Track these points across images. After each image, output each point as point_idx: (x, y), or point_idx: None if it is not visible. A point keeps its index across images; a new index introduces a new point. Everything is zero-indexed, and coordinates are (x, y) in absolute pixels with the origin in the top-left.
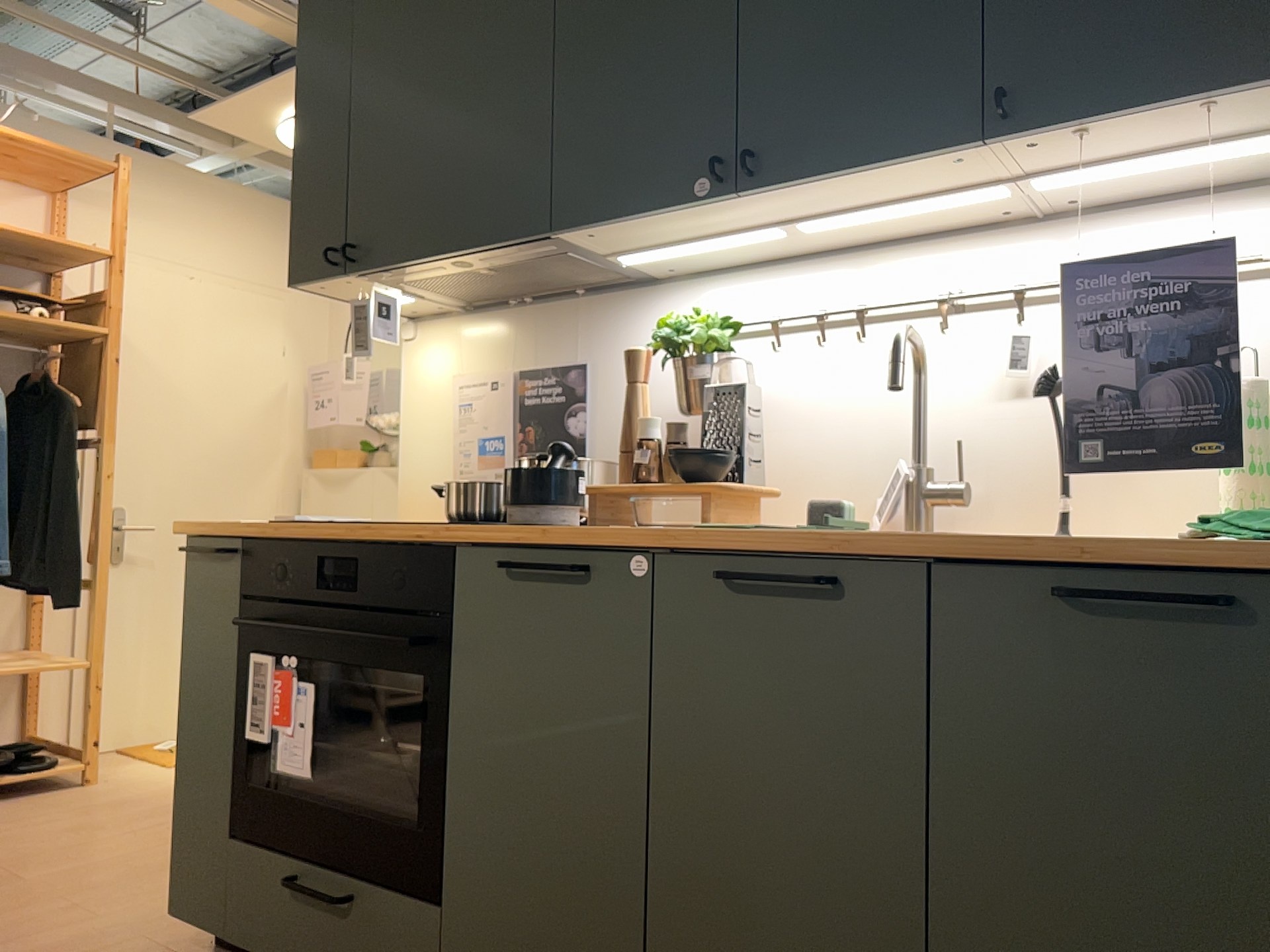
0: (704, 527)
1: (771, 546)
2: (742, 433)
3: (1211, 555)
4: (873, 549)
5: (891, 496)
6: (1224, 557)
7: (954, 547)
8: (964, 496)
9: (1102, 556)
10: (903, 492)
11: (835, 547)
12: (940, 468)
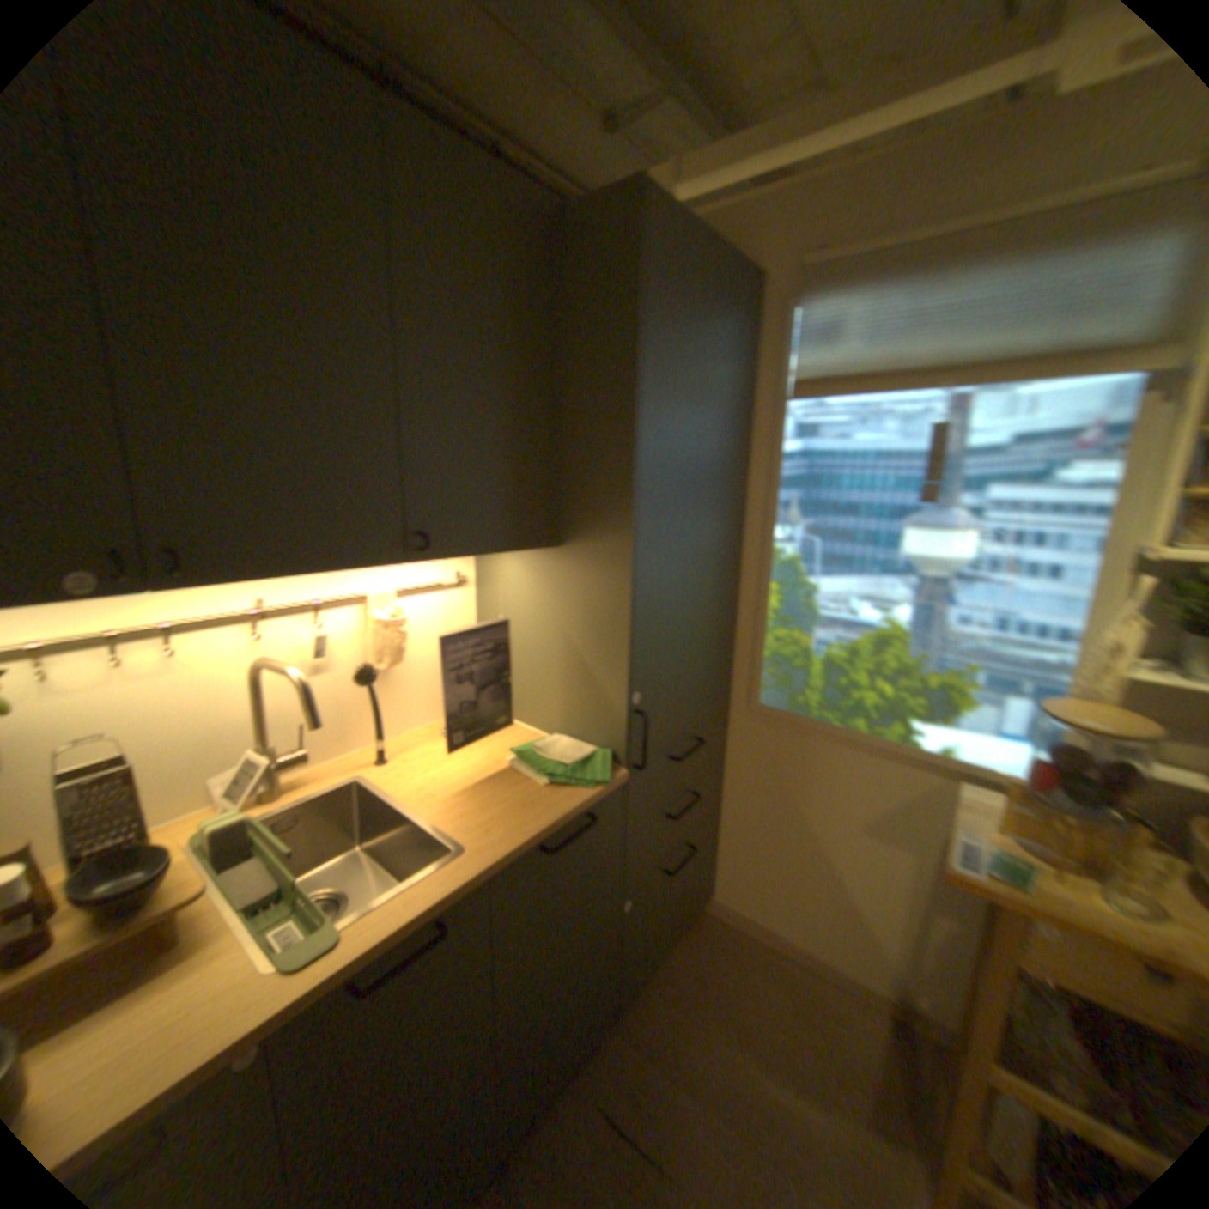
0: (287, 964)
1: (382, 937)
2: (127, 815)
3: (589, 806)
4: (464, 892)
5: (241, 780)
6: (583, 800)
7: (507, 863)
8: (304, 759)
9: (558, 827)
10: (260, 776)
11: (440, 908)
12: (276, 743)
